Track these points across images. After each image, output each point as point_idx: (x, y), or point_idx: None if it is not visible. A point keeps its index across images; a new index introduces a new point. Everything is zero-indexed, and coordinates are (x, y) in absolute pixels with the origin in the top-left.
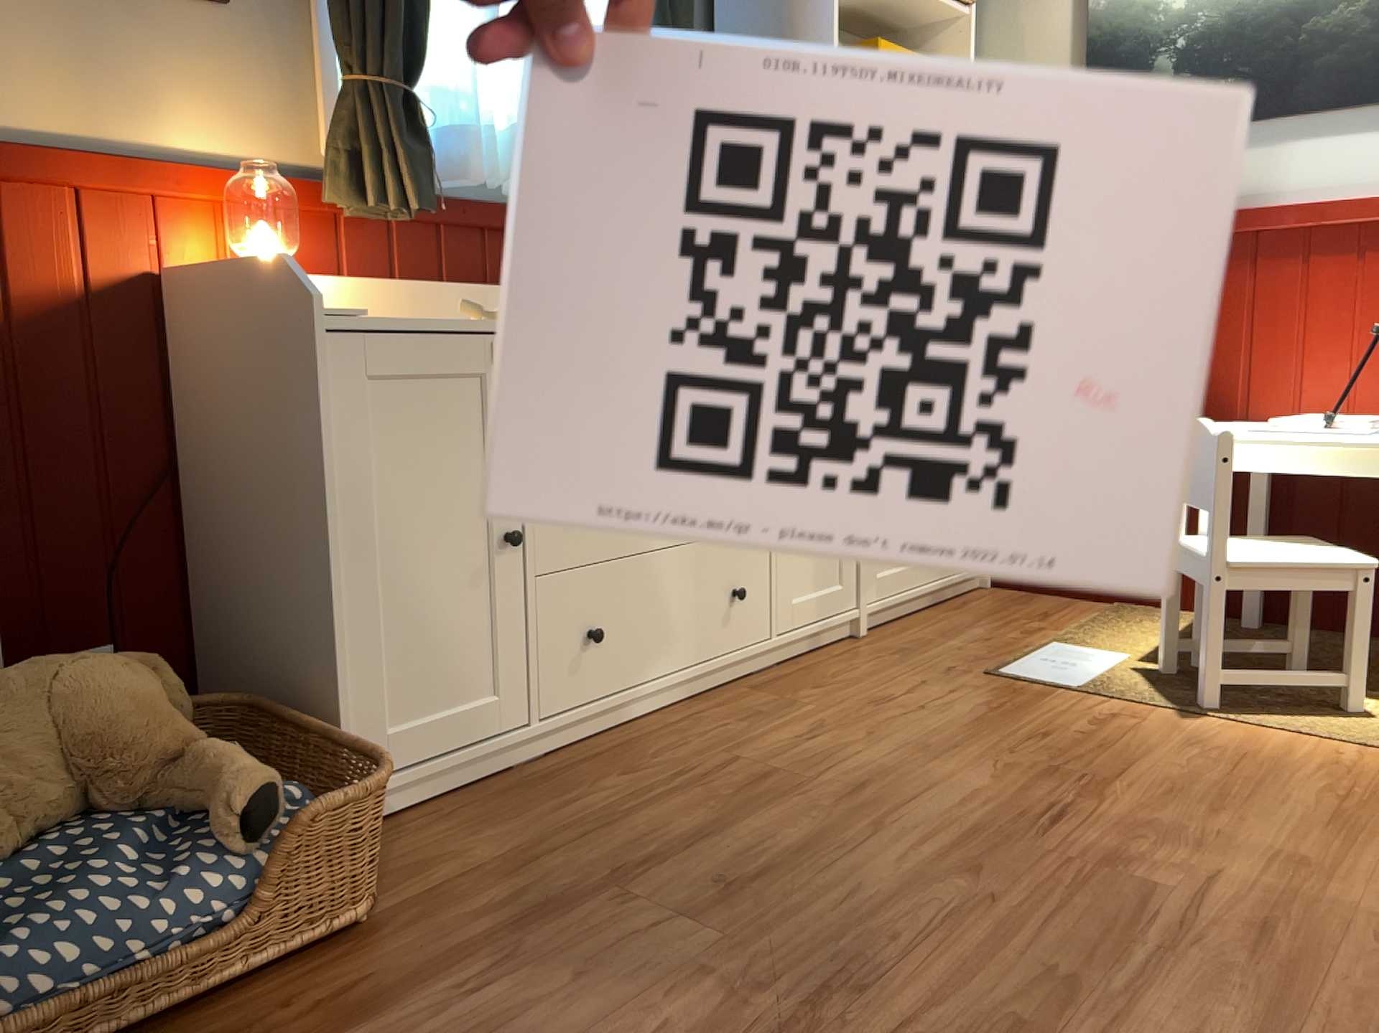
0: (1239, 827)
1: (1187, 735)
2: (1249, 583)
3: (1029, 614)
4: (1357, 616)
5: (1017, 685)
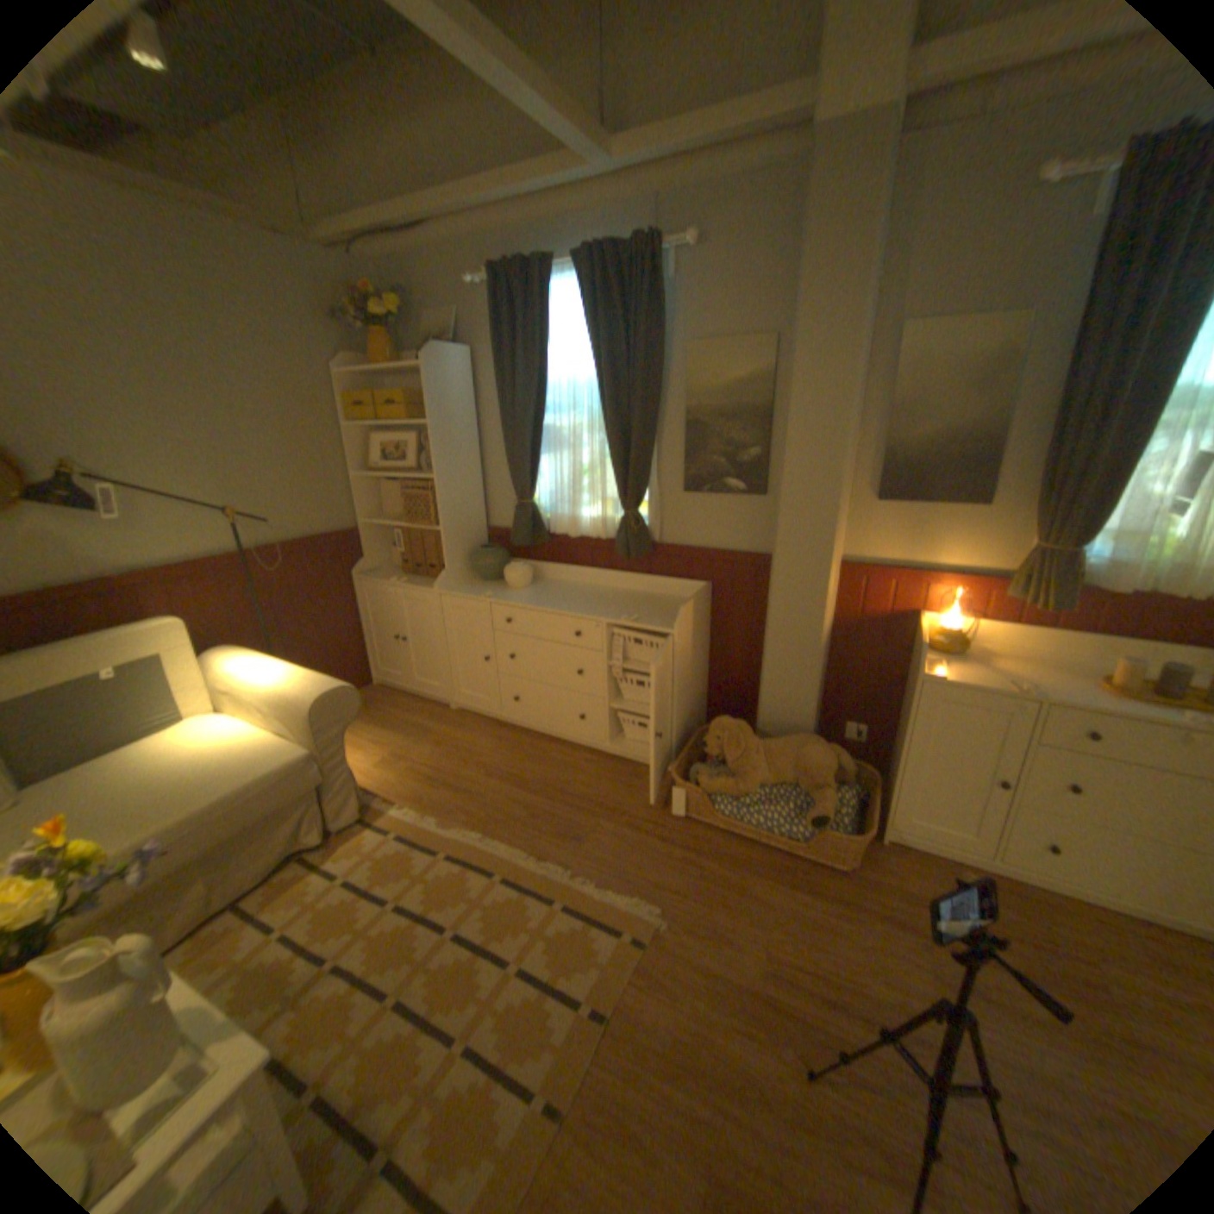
0: None
1: None
2: None
3: None
4: None
5: None
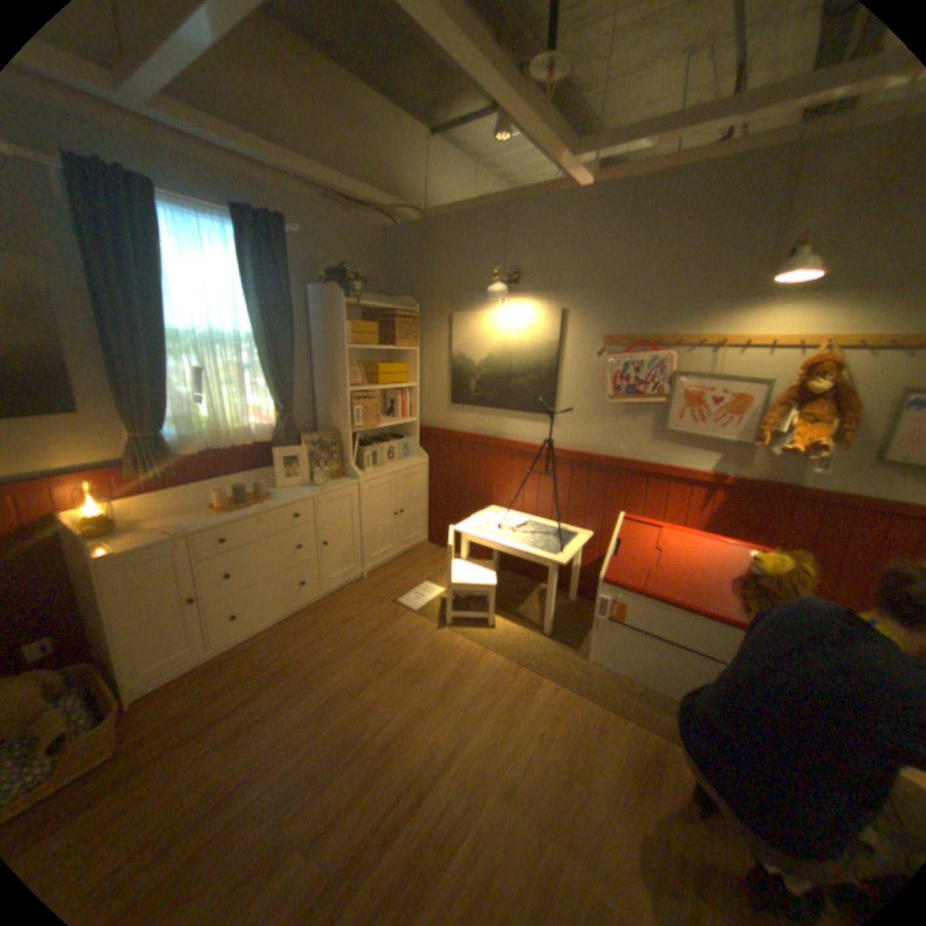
0: (413, 694)
1: (431, 641)
2: (458, 590)
3: (429, 563)
4: (490, 600)
5: (397, 610)
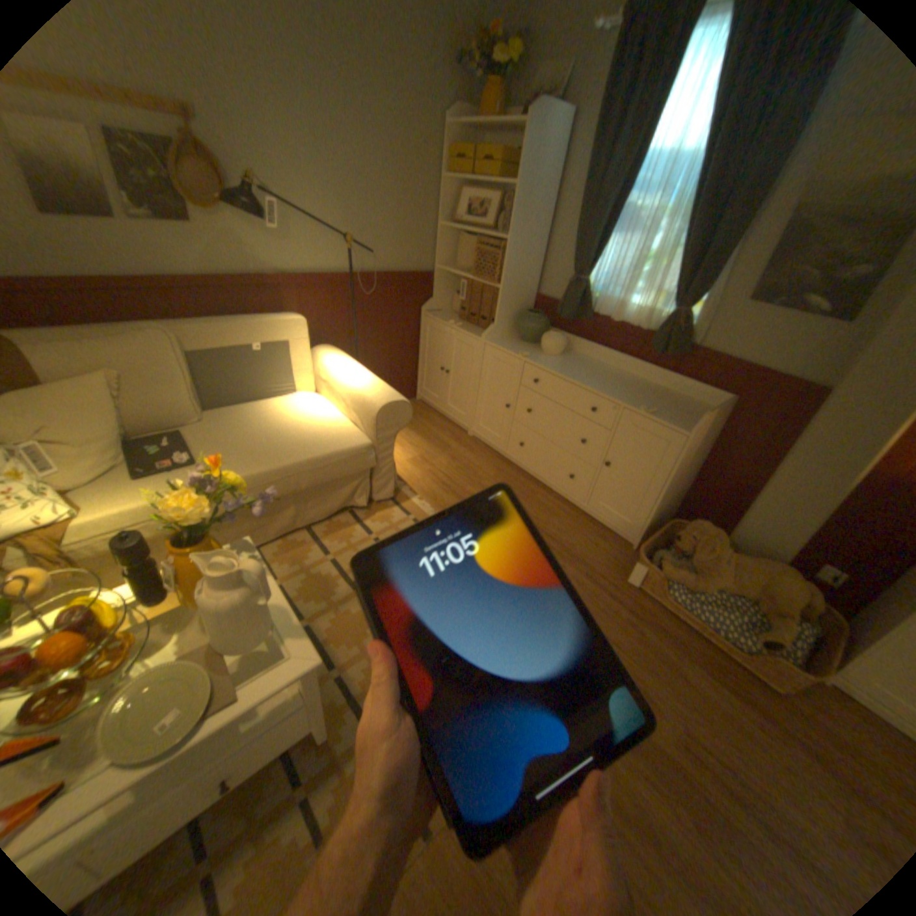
0: None
1: None
2: None
3: None
4: None
5: None
